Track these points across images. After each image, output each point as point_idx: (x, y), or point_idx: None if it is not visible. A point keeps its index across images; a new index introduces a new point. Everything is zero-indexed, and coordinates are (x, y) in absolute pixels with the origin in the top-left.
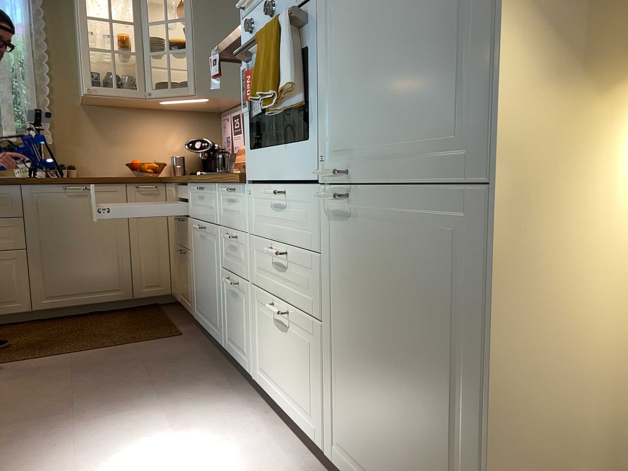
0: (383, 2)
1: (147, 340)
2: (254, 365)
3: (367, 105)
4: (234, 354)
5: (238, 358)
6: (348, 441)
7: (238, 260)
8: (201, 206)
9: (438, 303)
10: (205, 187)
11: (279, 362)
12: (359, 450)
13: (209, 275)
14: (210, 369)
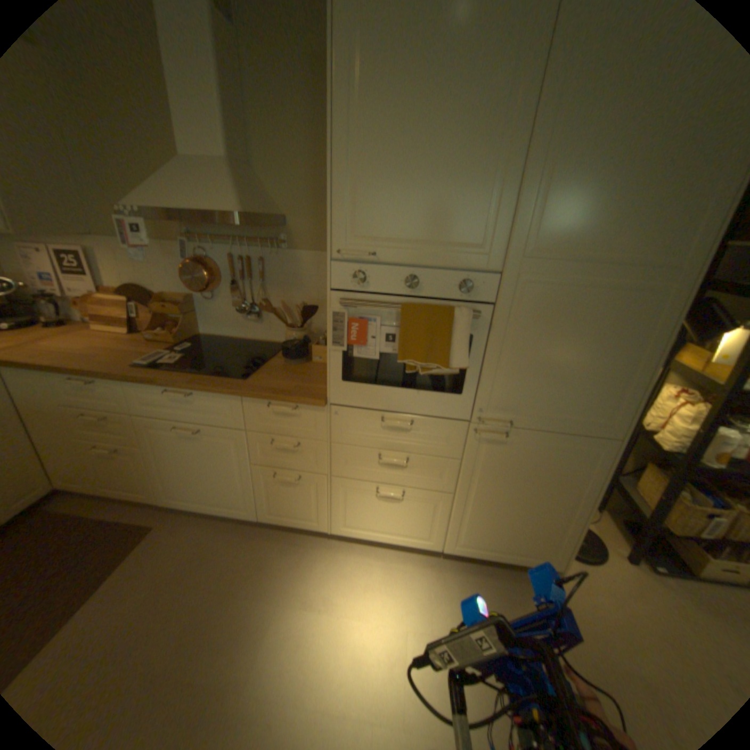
0: (566, 341)
1: (121, 558)
2: (331, 523)
3: (533, 389)
4: (283, 522)
5: (293, 523)
6: (470, 539)
7: (298, 458)
8: (181, 409)
9: (567, 478)
10: (198, 394)
11: (378, 517)
12: (481, 541)
13: (213, 470)
14: (246, 542)
